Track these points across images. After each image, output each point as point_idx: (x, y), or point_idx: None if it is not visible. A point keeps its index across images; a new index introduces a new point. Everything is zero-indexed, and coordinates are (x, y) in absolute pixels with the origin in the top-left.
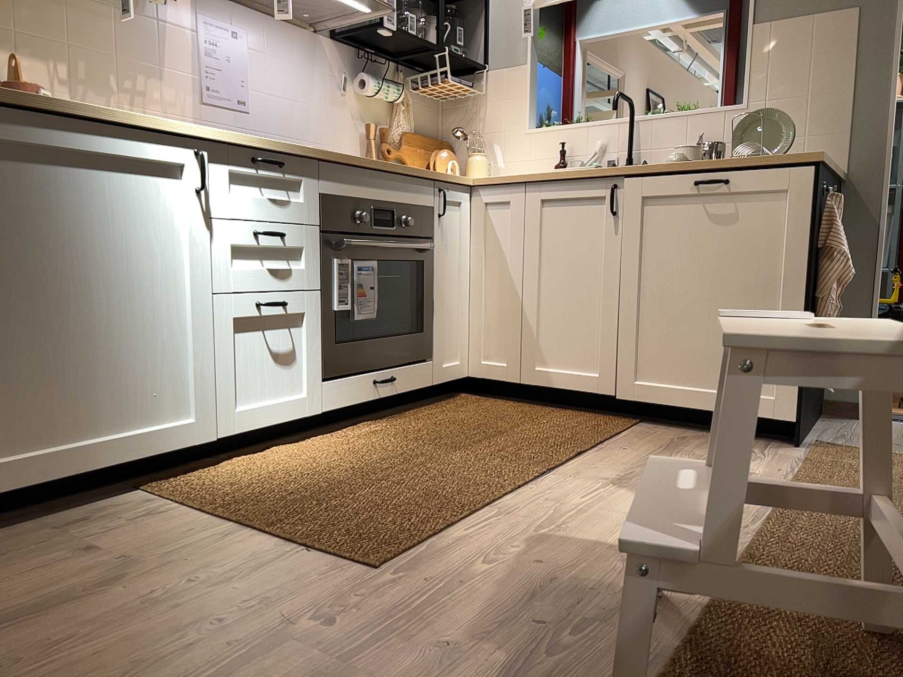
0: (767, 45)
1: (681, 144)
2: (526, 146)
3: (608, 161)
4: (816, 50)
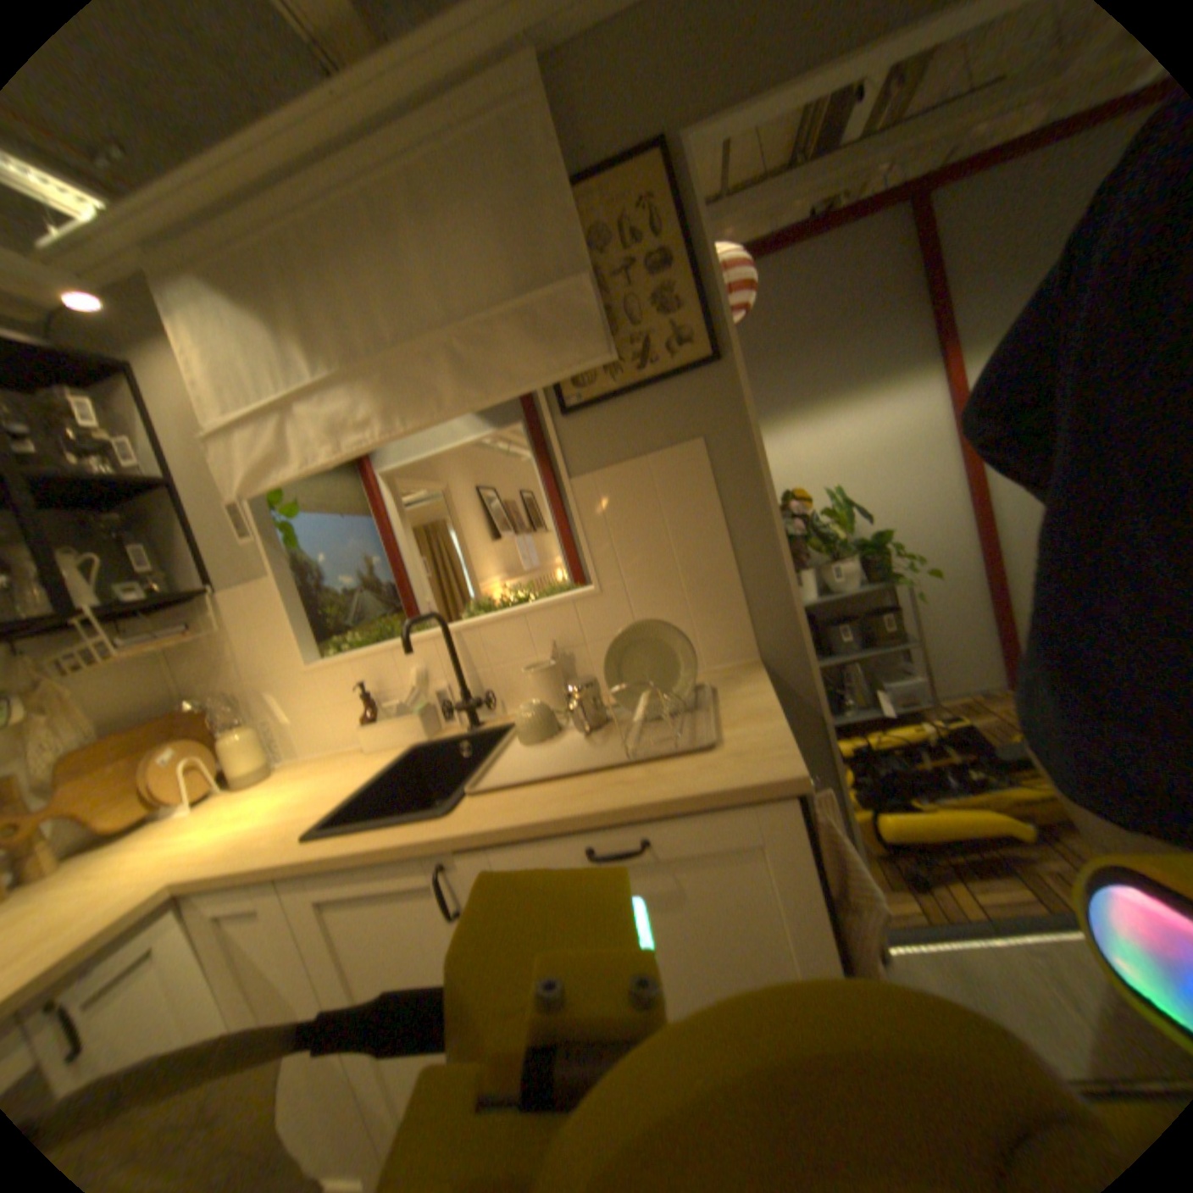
0: (601, 498)
1: (529, 648)
2: (310, 686)
3: (435, 689)
4: (670, 498)
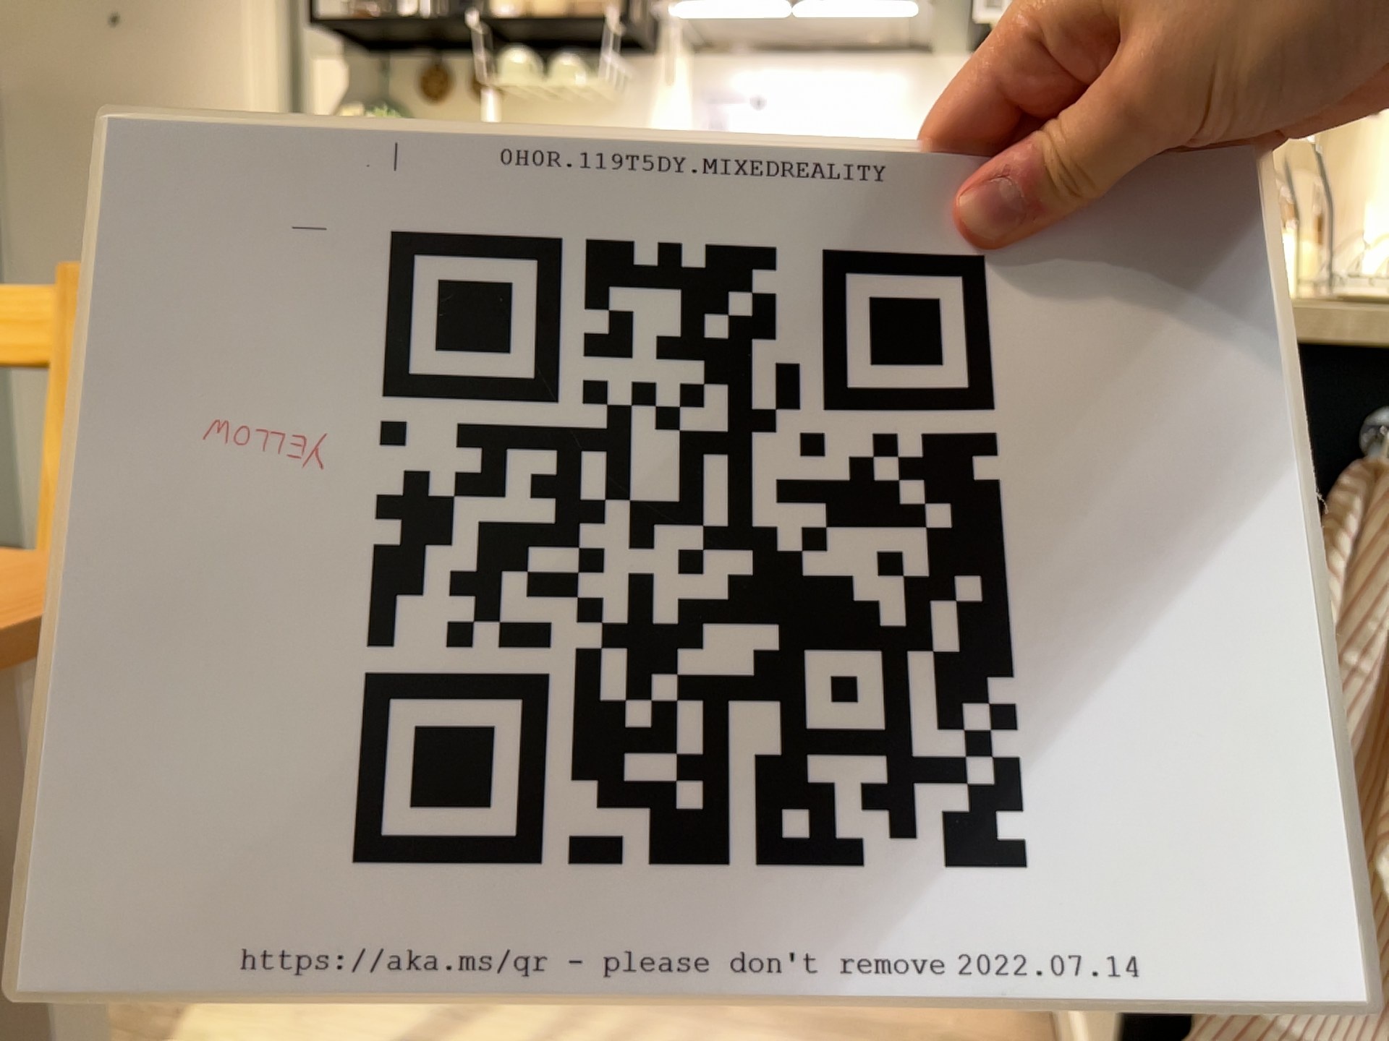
0: None
1: None
2: None
3: None
4: None
